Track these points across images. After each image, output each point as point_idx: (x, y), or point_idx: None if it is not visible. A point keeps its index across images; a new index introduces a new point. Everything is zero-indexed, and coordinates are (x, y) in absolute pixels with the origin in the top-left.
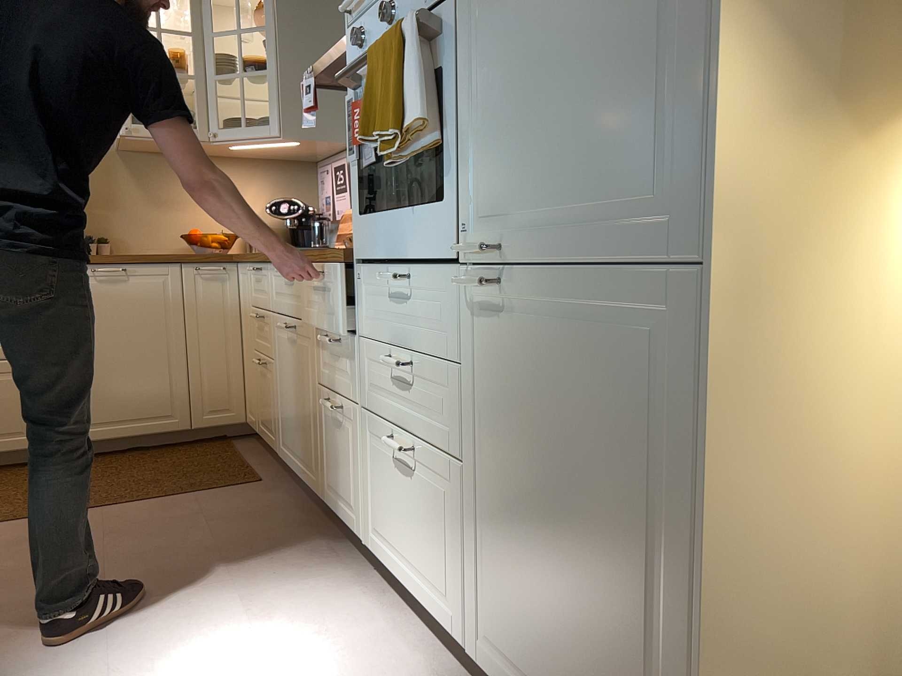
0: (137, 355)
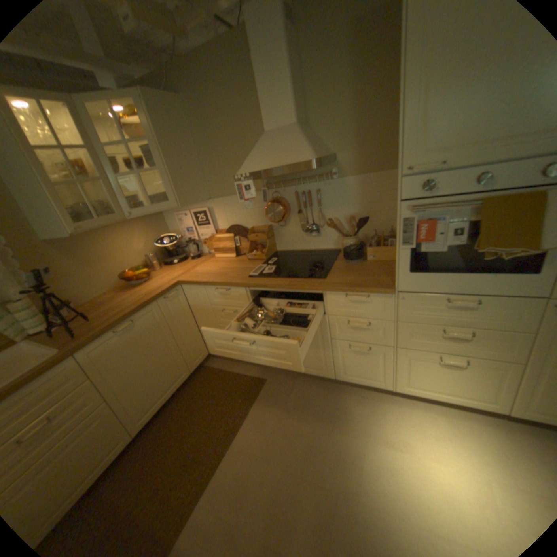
0: (156, 359)
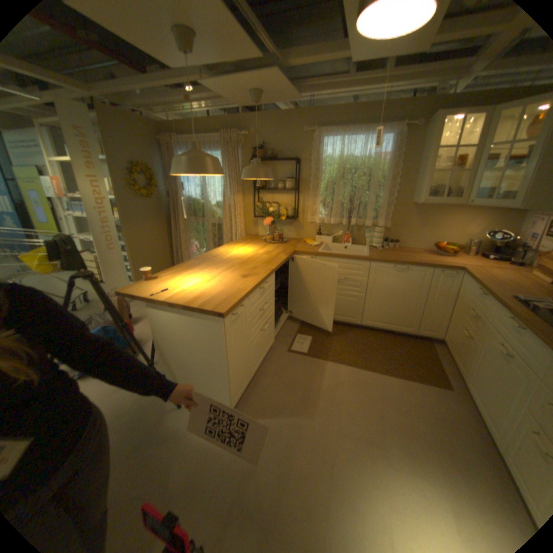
0: (403, 302)
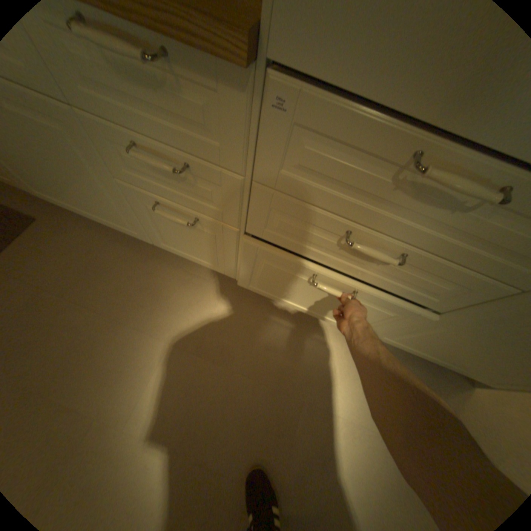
0: None
